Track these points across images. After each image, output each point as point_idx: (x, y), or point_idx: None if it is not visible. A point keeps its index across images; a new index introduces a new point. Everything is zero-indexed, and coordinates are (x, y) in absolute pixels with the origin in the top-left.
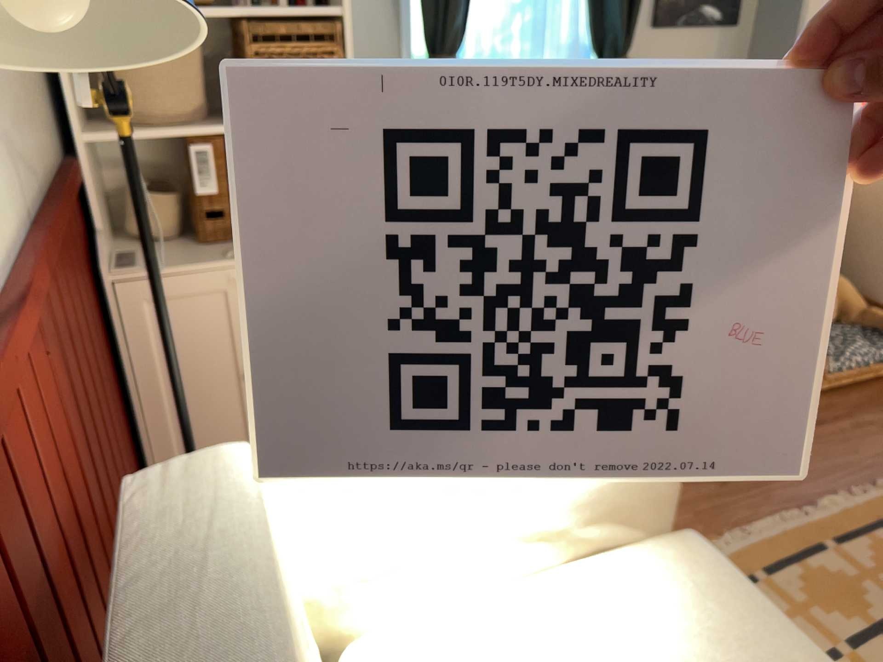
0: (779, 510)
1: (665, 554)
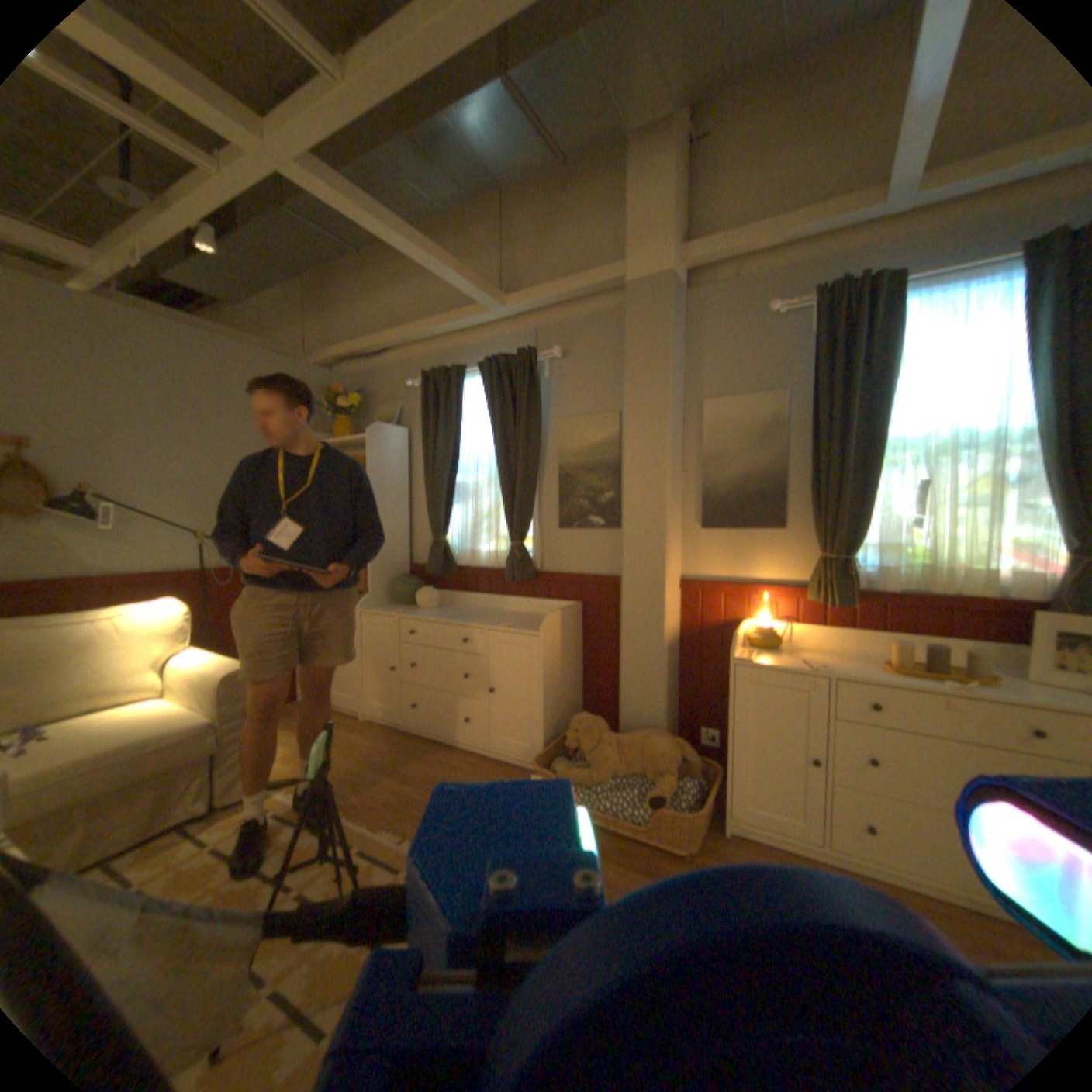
0: (387, 828)
1: (191, 718)
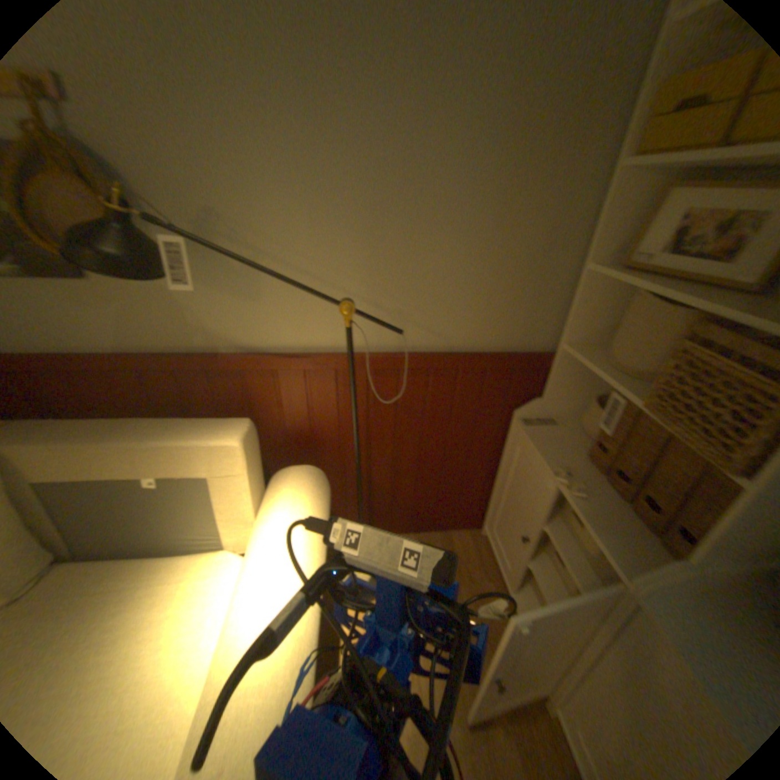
0: None
1: None
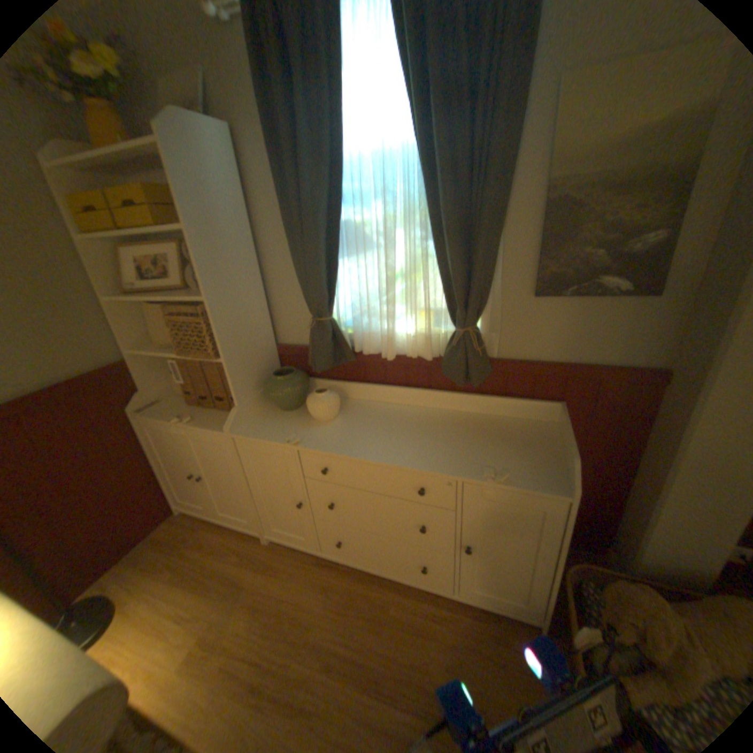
0: None
1: None
